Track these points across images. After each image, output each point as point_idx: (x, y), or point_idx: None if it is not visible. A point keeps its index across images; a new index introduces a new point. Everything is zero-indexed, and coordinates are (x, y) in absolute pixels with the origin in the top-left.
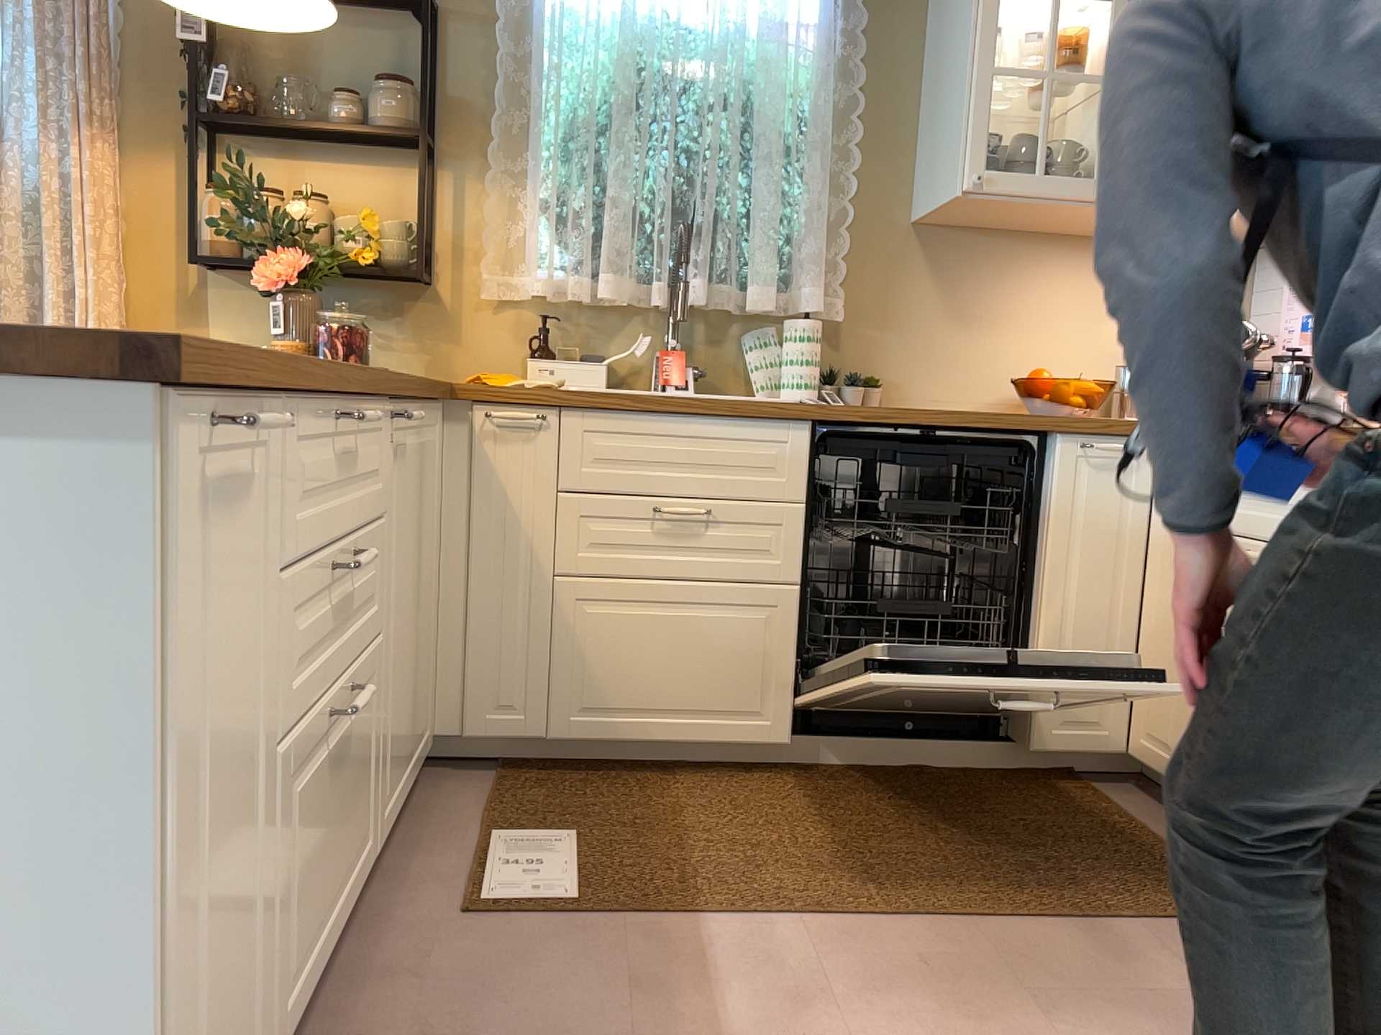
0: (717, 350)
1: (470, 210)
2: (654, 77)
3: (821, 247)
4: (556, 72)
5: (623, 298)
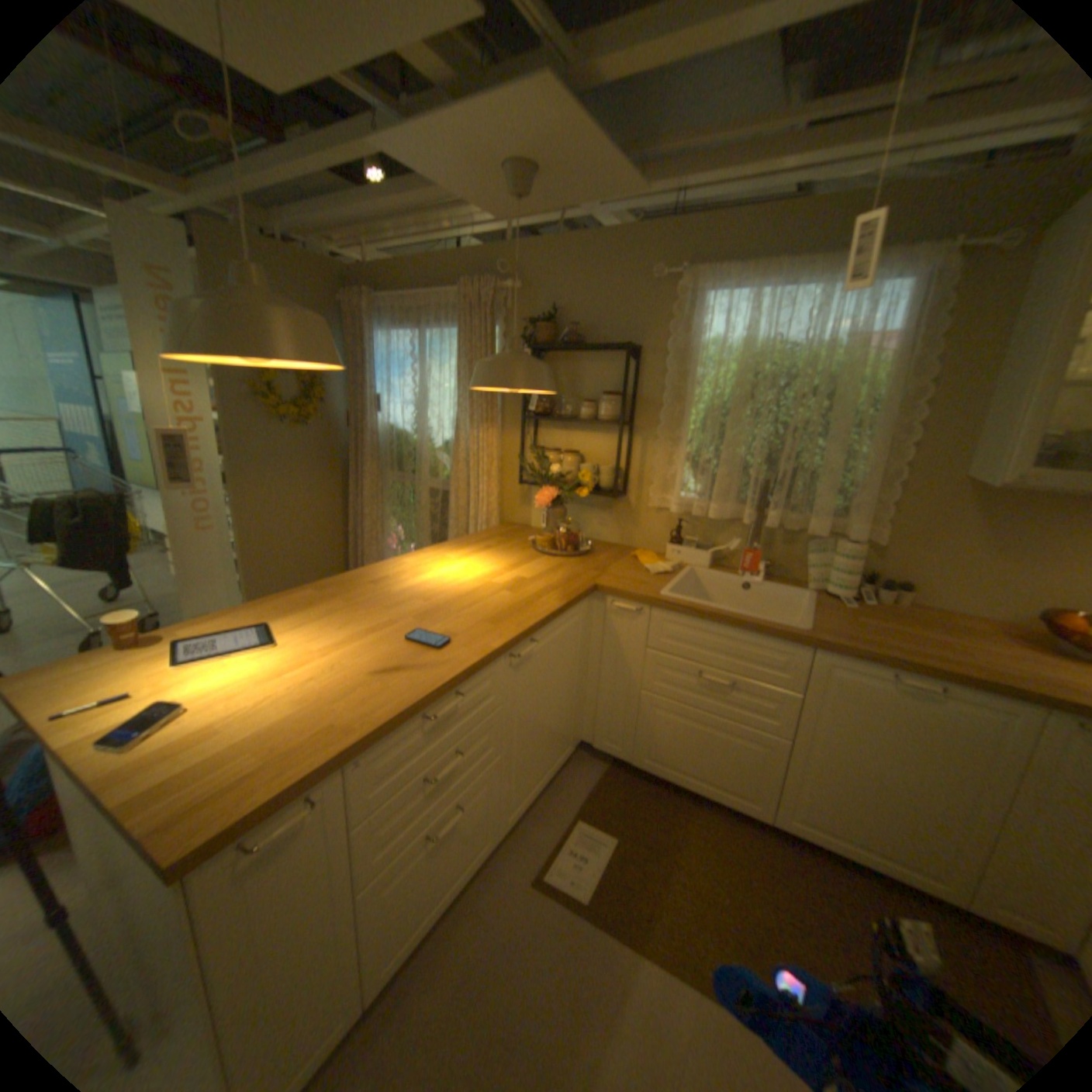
0: (789, 549)
1: (648, 458)
2: (766, 378)
3: (875, 497)
4: (698, 384)
5: (724, 519)
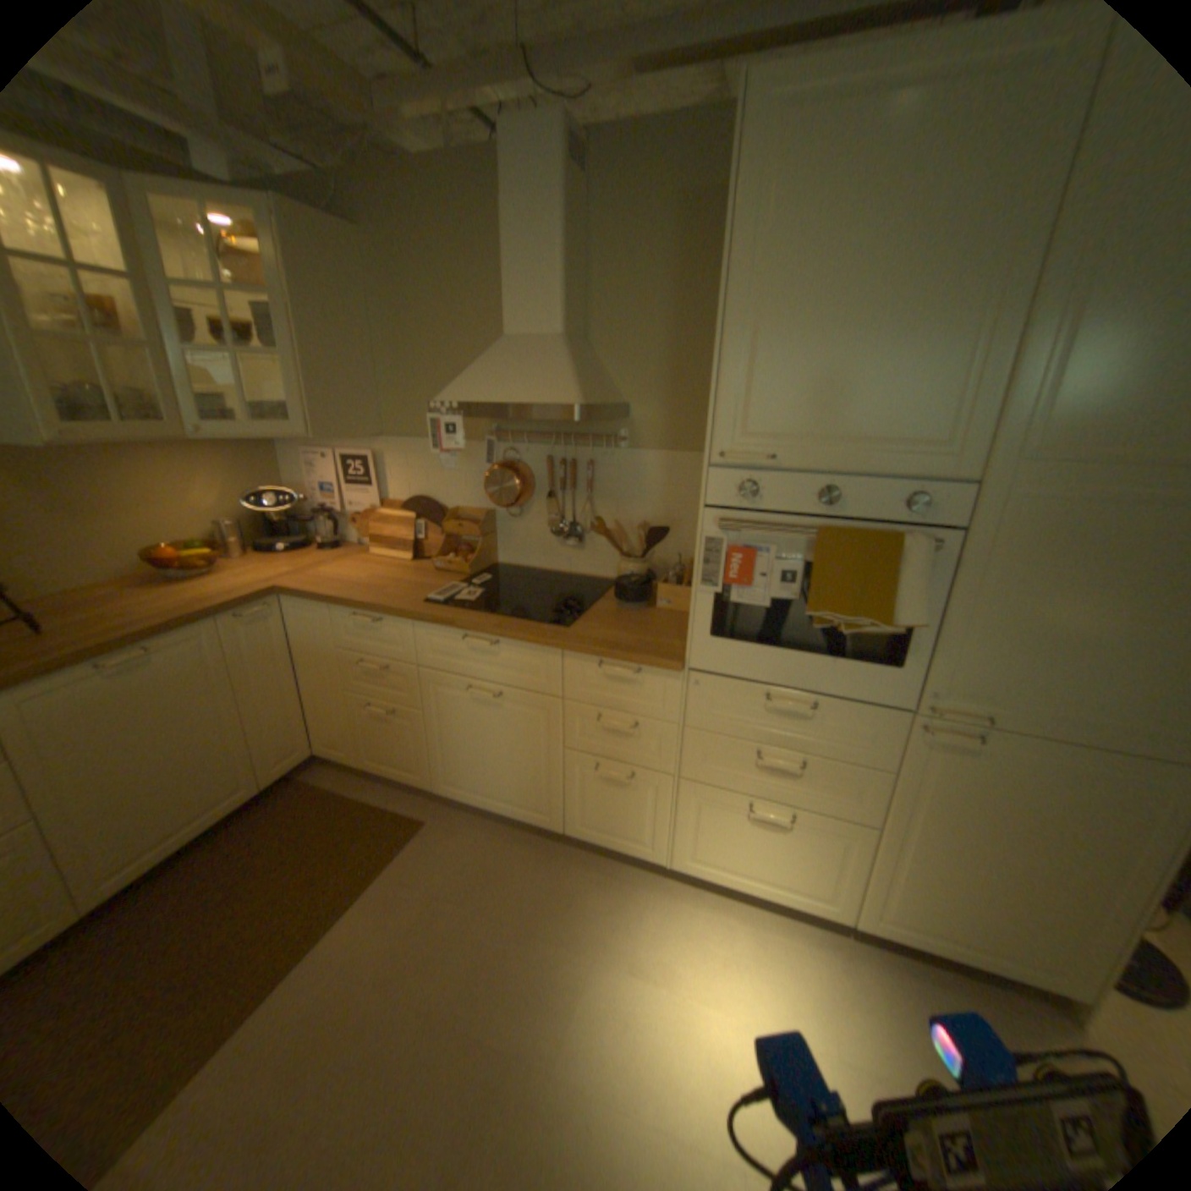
0: None
1: None
2: None
3: None
4: None
5: None
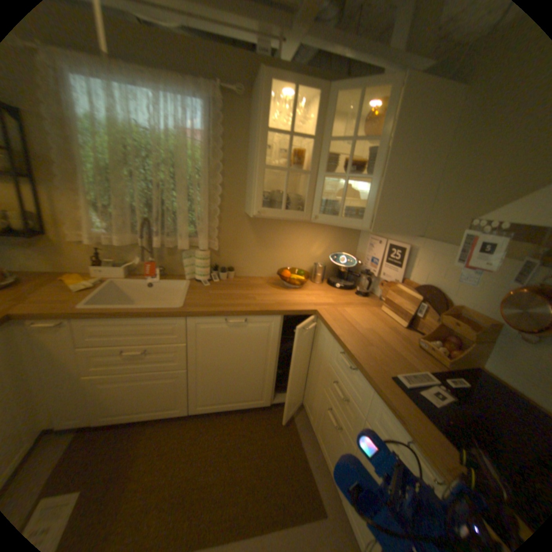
0: (171, 258)
1: (54, 204)
2: (130, 149)
3: (206, 225)
4: (76, 147)
5: (124, 245)
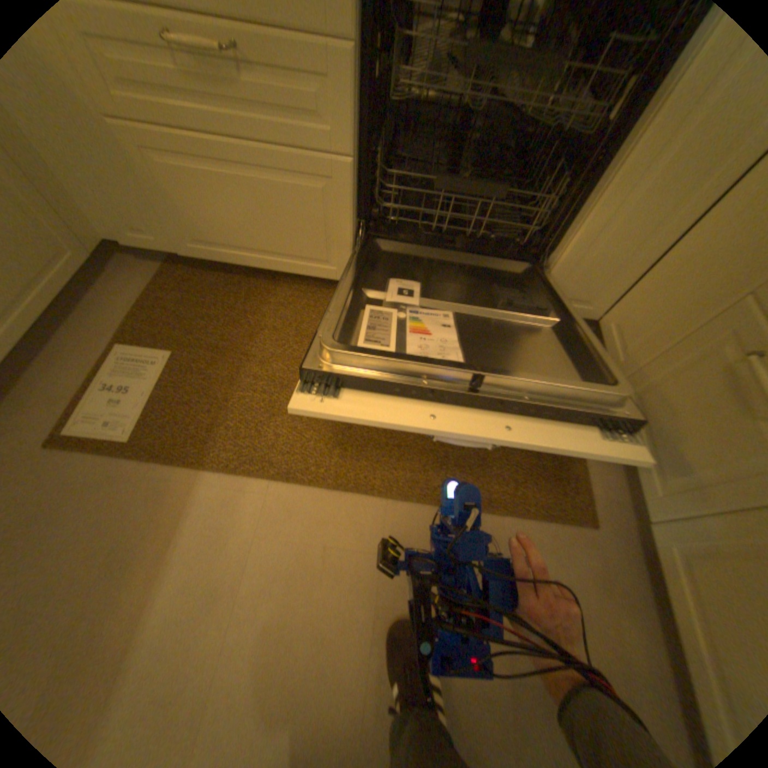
0: None
1: None
2: None
3: None
4: None
5: None
